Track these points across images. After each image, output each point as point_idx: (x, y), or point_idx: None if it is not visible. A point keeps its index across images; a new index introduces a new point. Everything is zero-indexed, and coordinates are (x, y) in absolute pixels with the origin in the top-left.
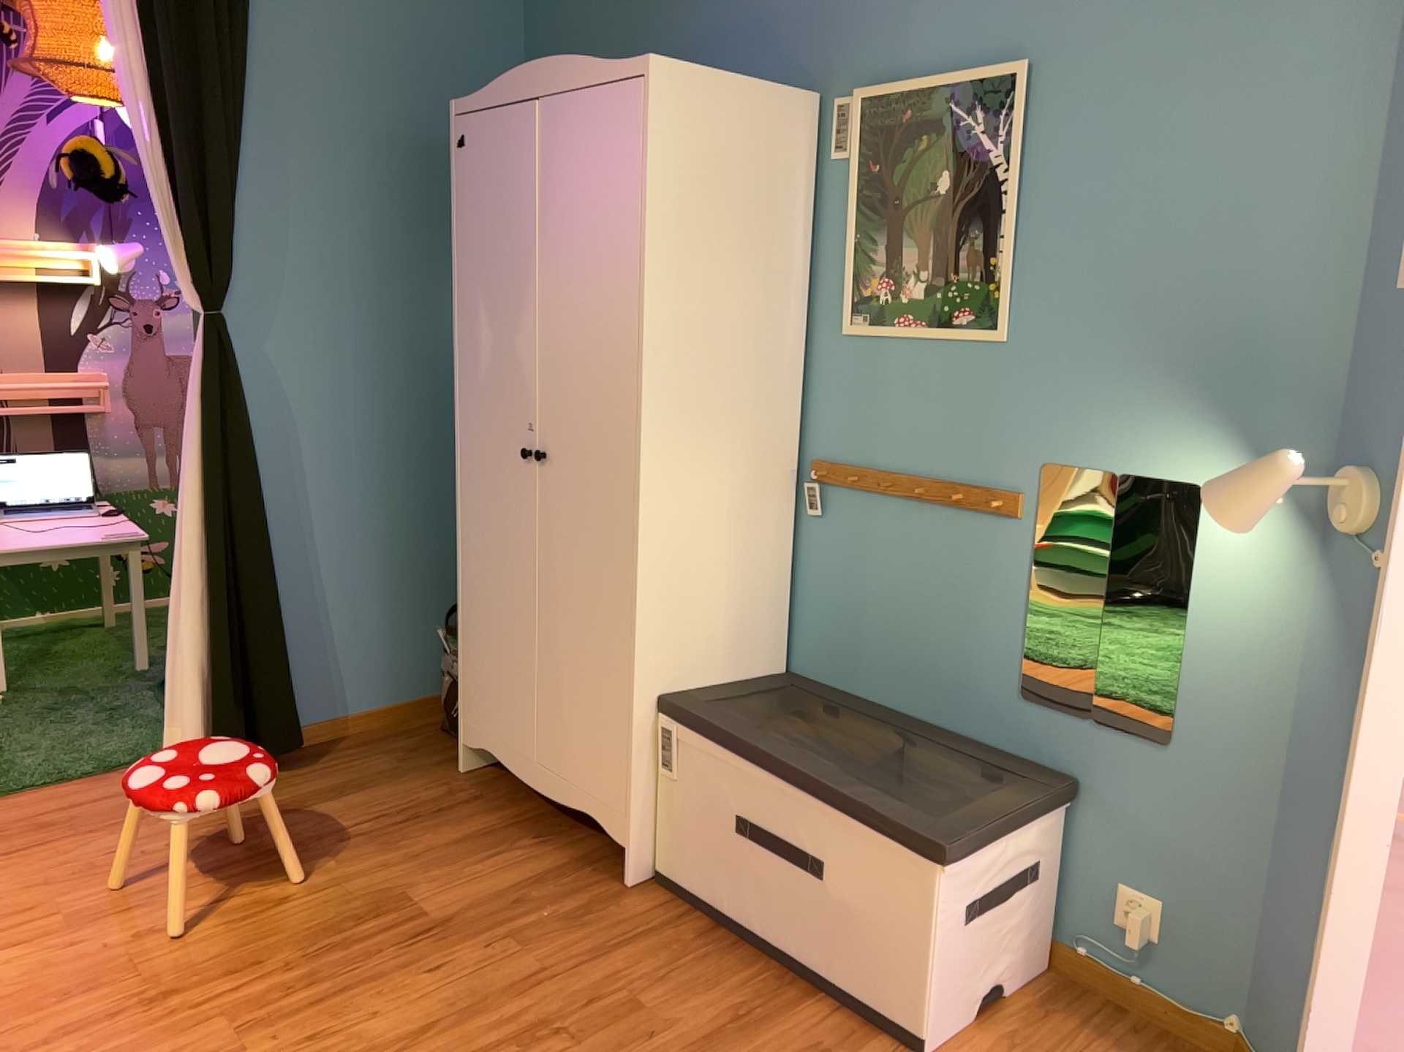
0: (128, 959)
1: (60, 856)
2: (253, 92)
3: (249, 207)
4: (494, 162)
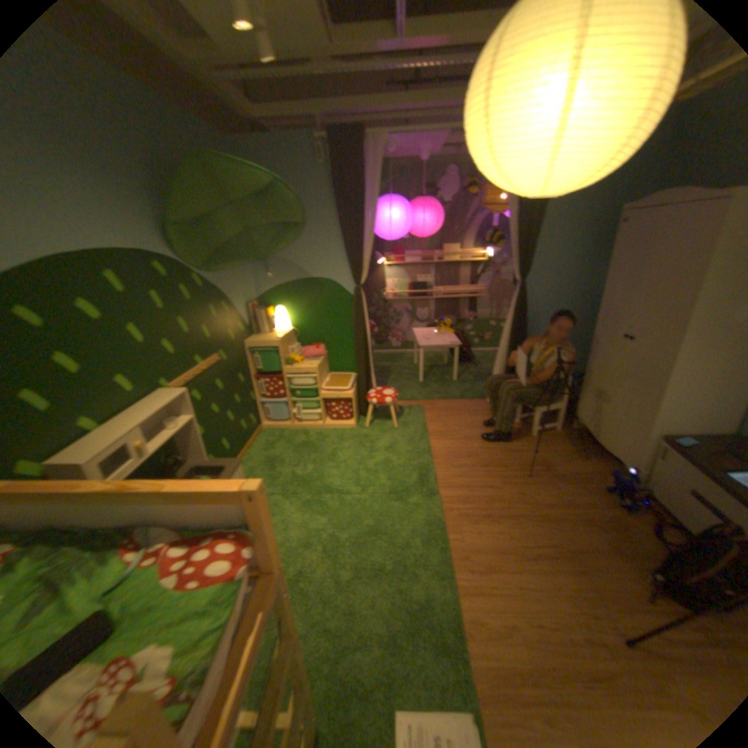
0: (476, 453)
1: (462, 420)
2: (546, 208)
3: (538, 247)
4: (637, 230)
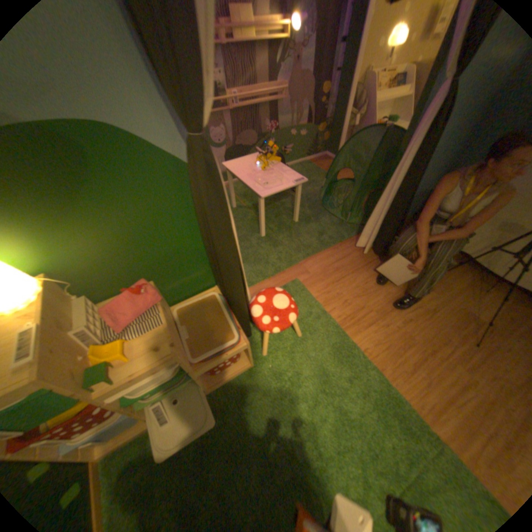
0: (409, 334)
1: (353, 284)
2: None
3: None
4: None
